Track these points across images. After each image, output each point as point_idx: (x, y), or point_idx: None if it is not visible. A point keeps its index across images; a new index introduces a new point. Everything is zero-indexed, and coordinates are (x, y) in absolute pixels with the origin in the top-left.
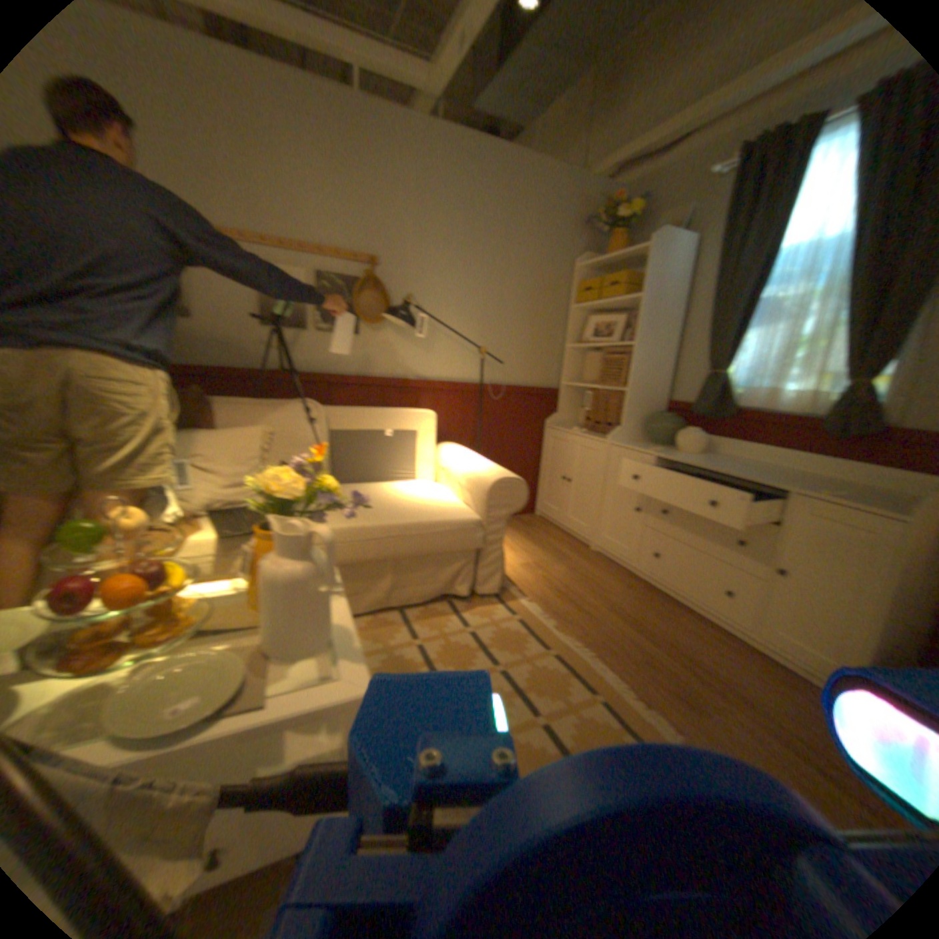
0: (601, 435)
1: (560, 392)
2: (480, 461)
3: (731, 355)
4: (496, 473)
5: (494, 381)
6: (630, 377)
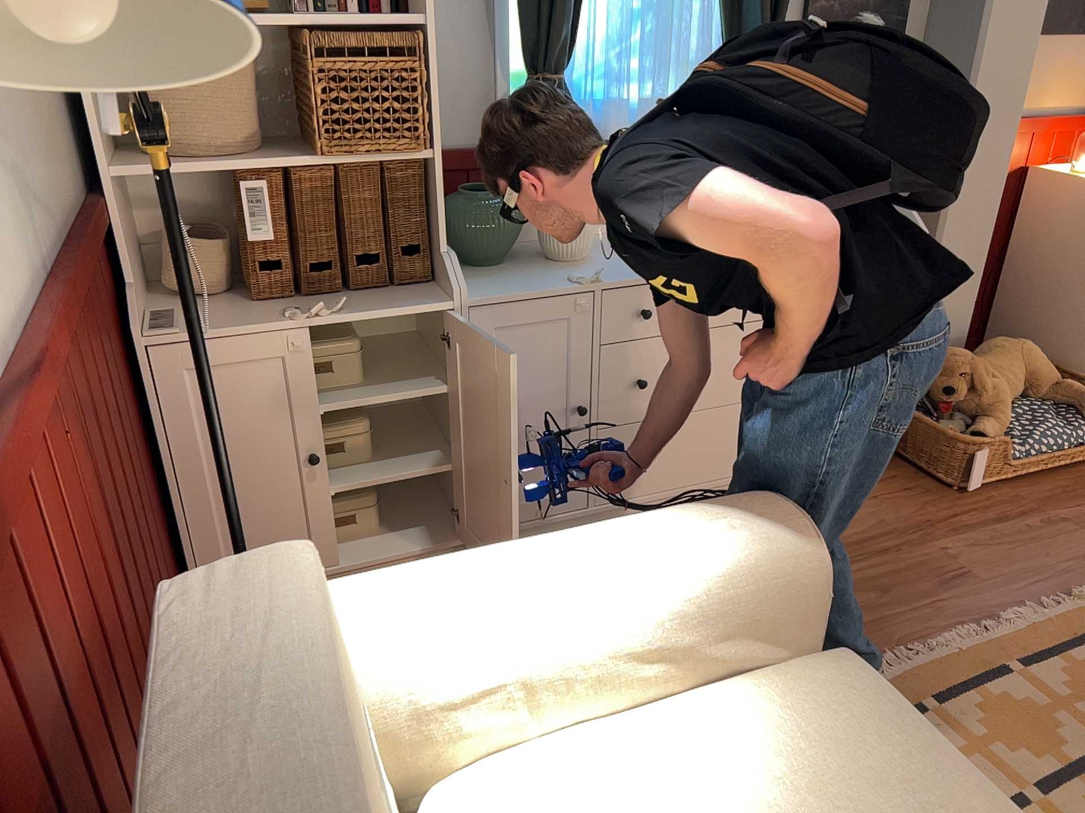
0: (360, 295)
1: (113, 211)
2: (609, 546)
3: (571, 41)
4: (765, 526)
5: (38, 258)
6: (434, 120)
